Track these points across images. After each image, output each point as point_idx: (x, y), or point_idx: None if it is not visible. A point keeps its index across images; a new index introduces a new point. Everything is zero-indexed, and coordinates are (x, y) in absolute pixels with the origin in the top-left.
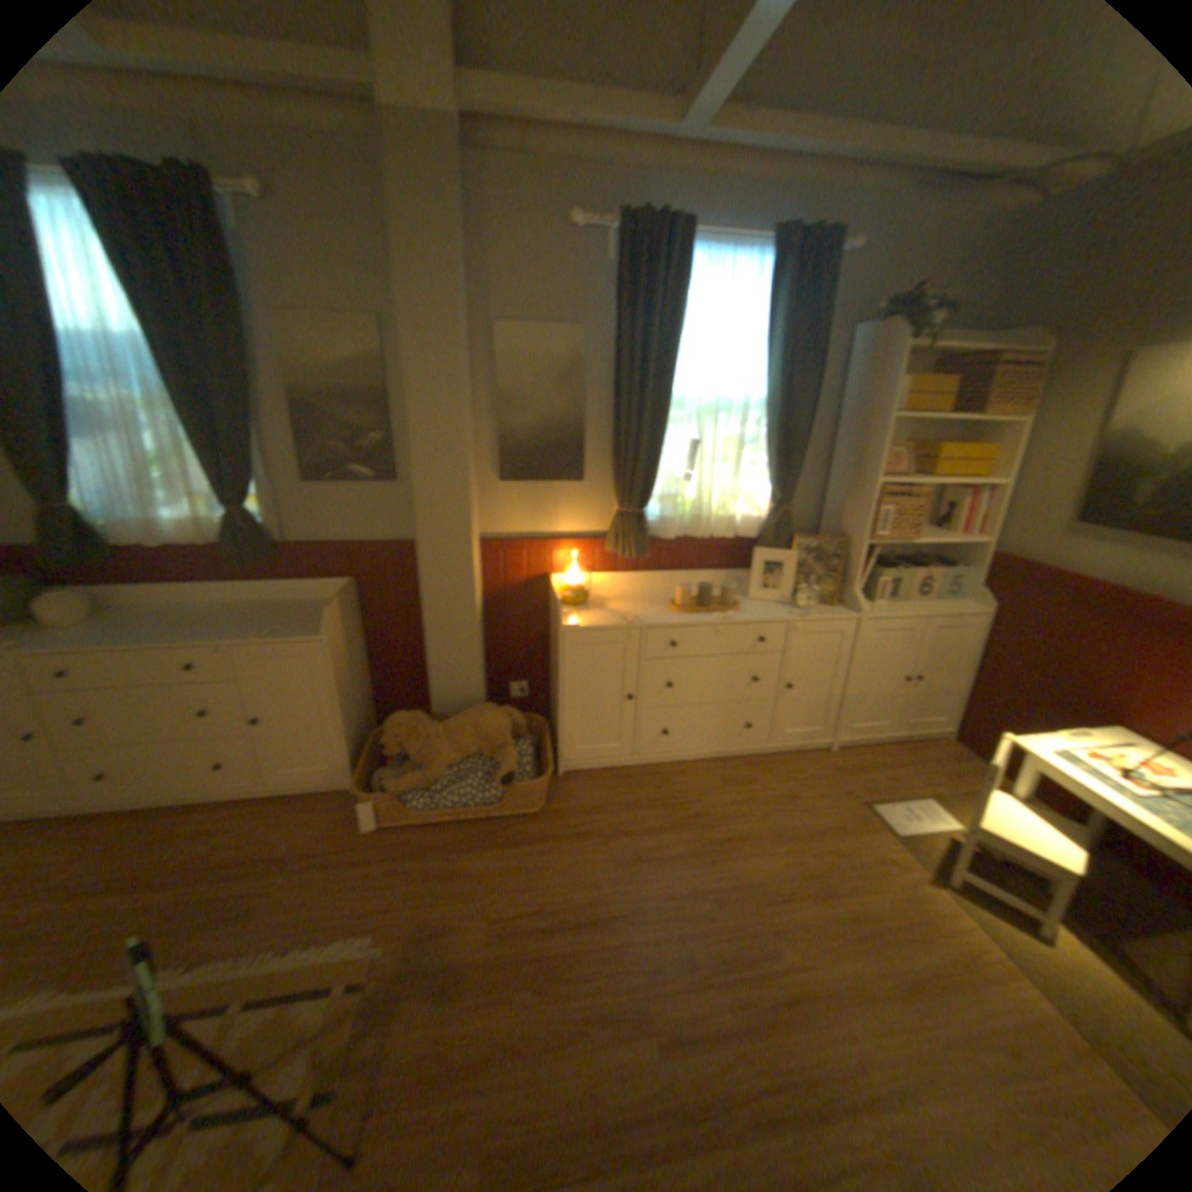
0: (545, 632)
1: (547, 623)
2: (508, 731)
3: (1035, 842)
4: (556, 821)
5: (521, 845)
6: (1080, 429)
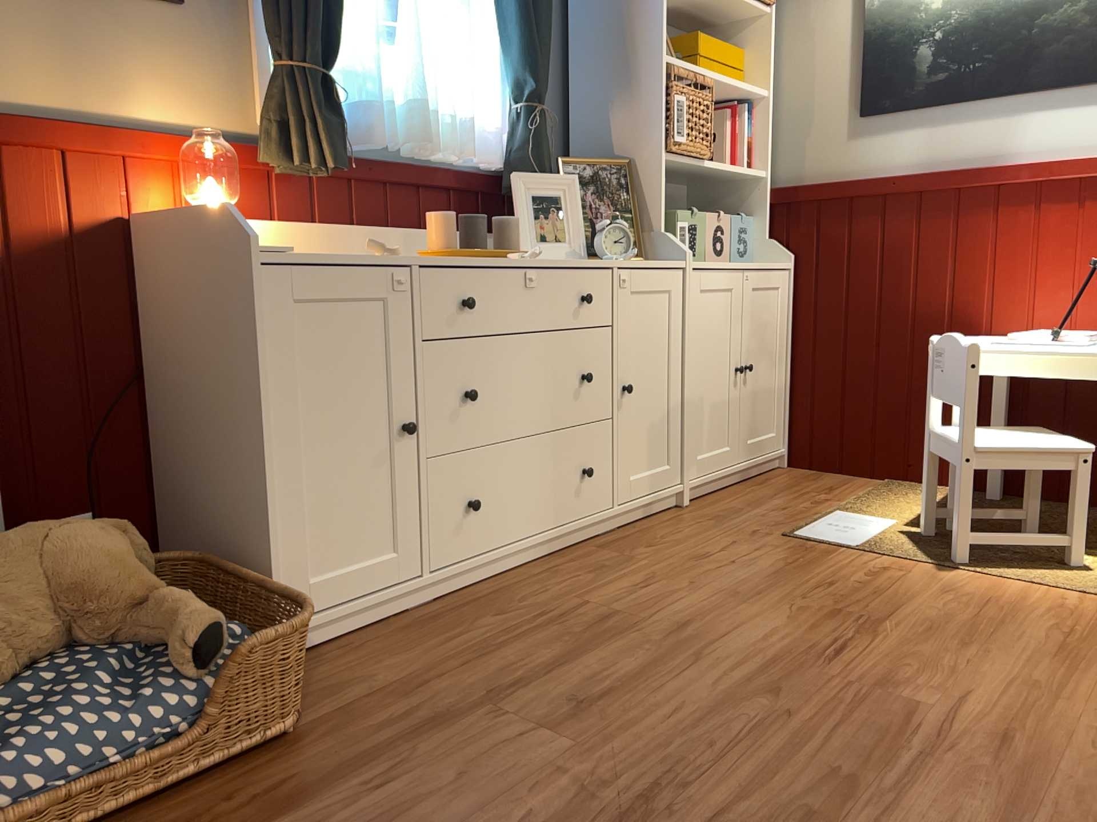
0: (134, 367)
1: (136, 343)
2: (136, 566)
3: (1024, 440)
4: (349, 724)
5: (307, 794)
6: (831, 11)
